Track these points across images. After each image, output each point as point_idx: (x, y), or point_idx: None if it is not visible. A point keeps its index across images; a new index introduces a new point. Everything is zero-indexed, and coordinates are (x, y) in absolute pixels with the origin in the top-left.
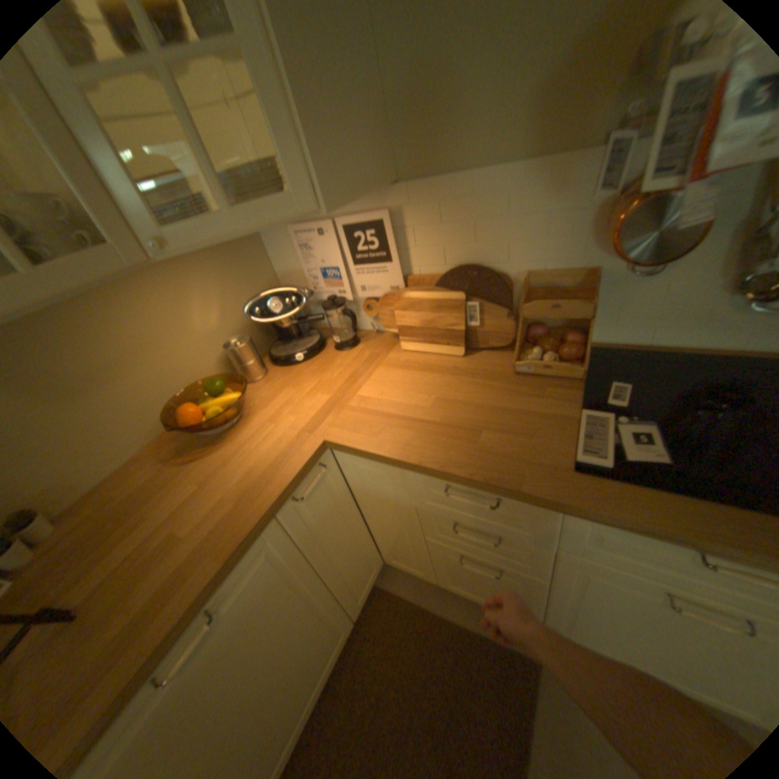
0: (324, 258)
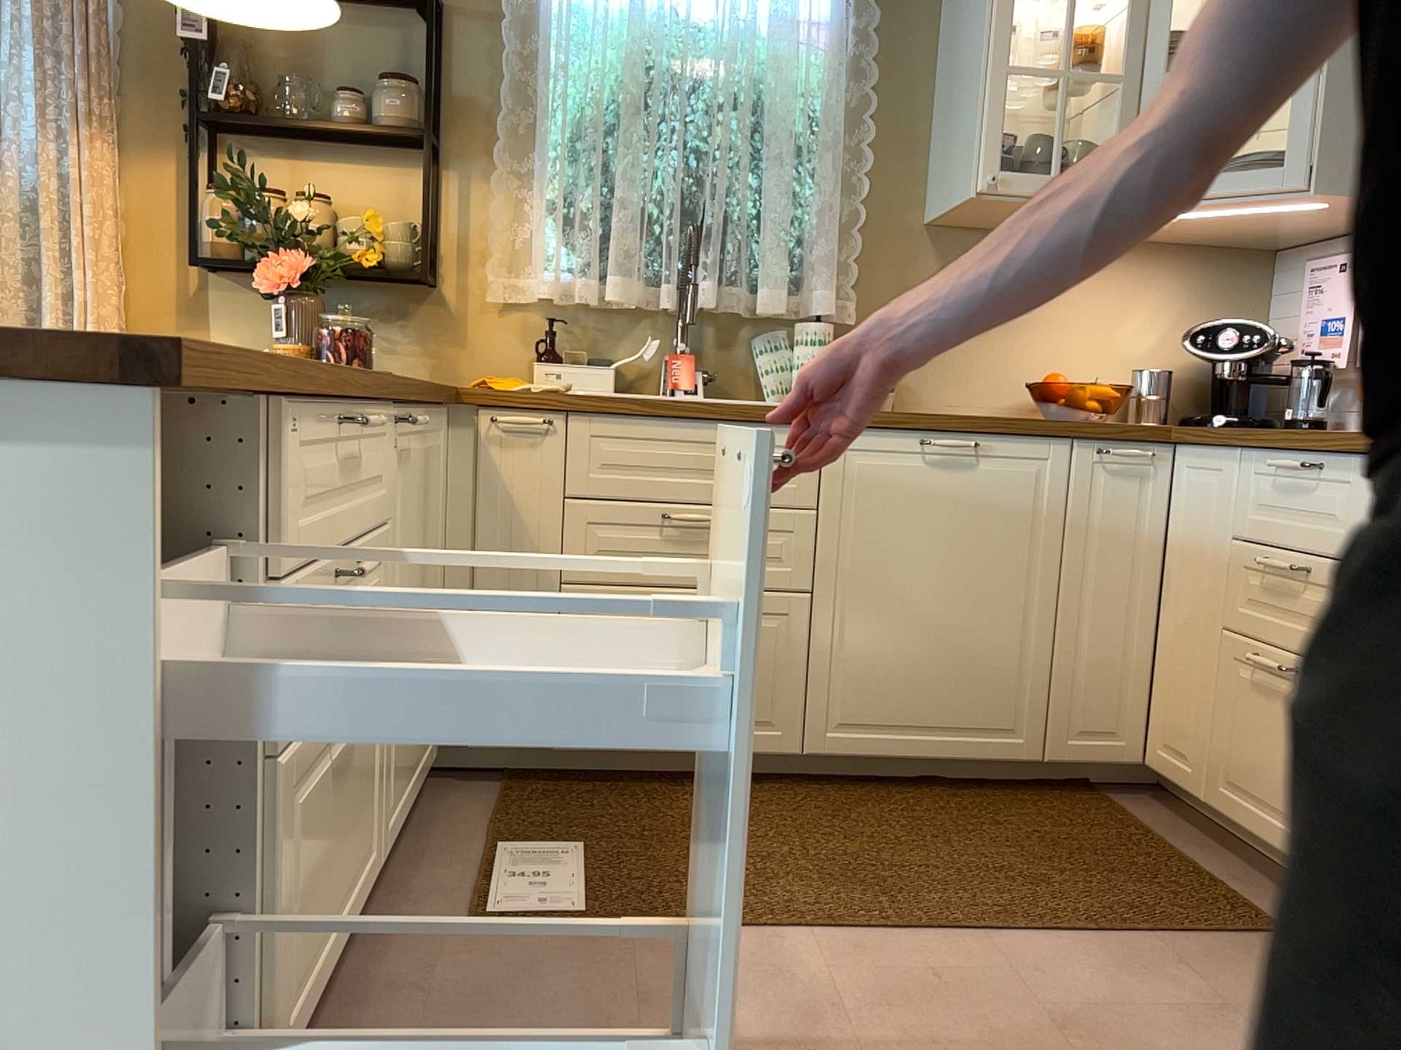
0: (1334, 306)
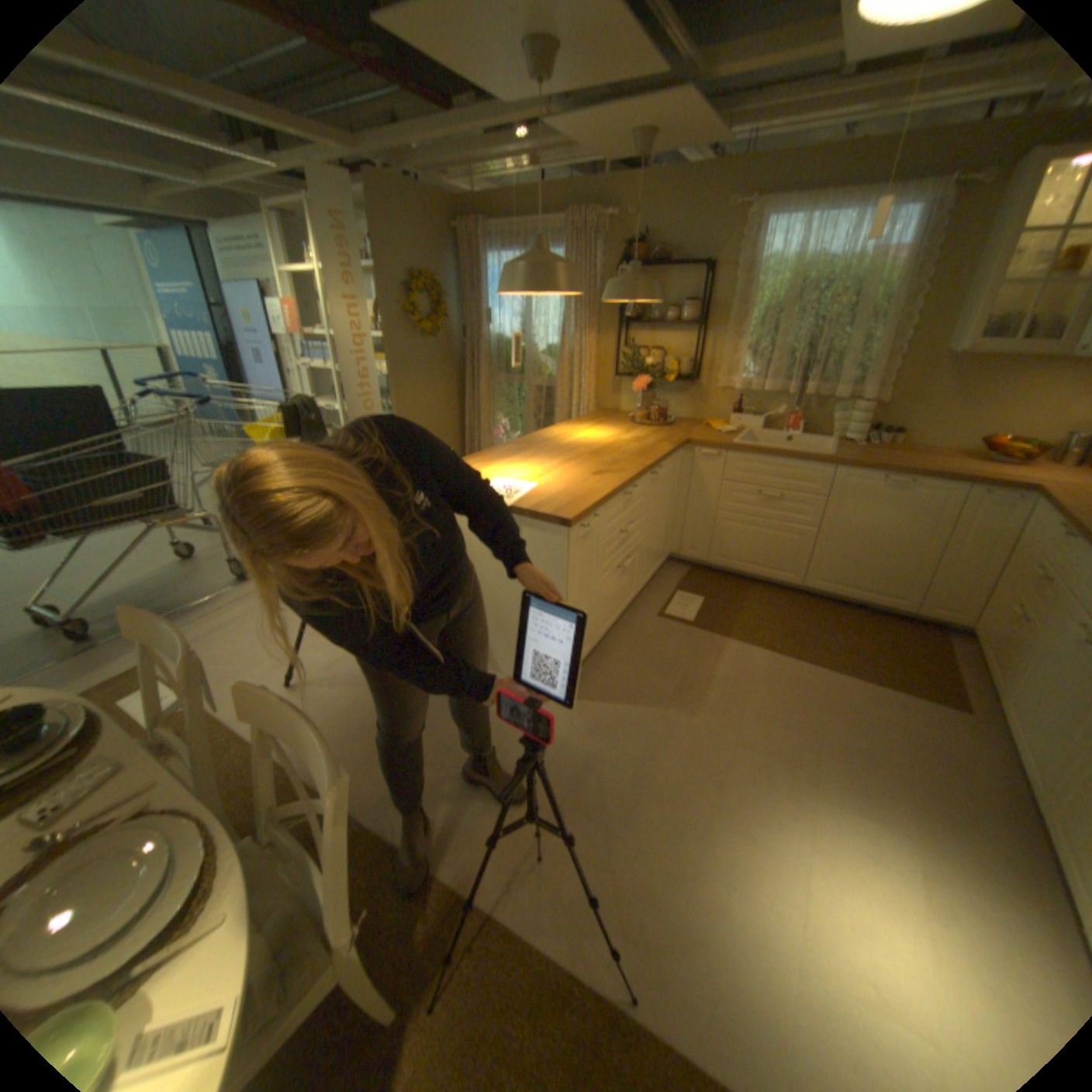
0: None
